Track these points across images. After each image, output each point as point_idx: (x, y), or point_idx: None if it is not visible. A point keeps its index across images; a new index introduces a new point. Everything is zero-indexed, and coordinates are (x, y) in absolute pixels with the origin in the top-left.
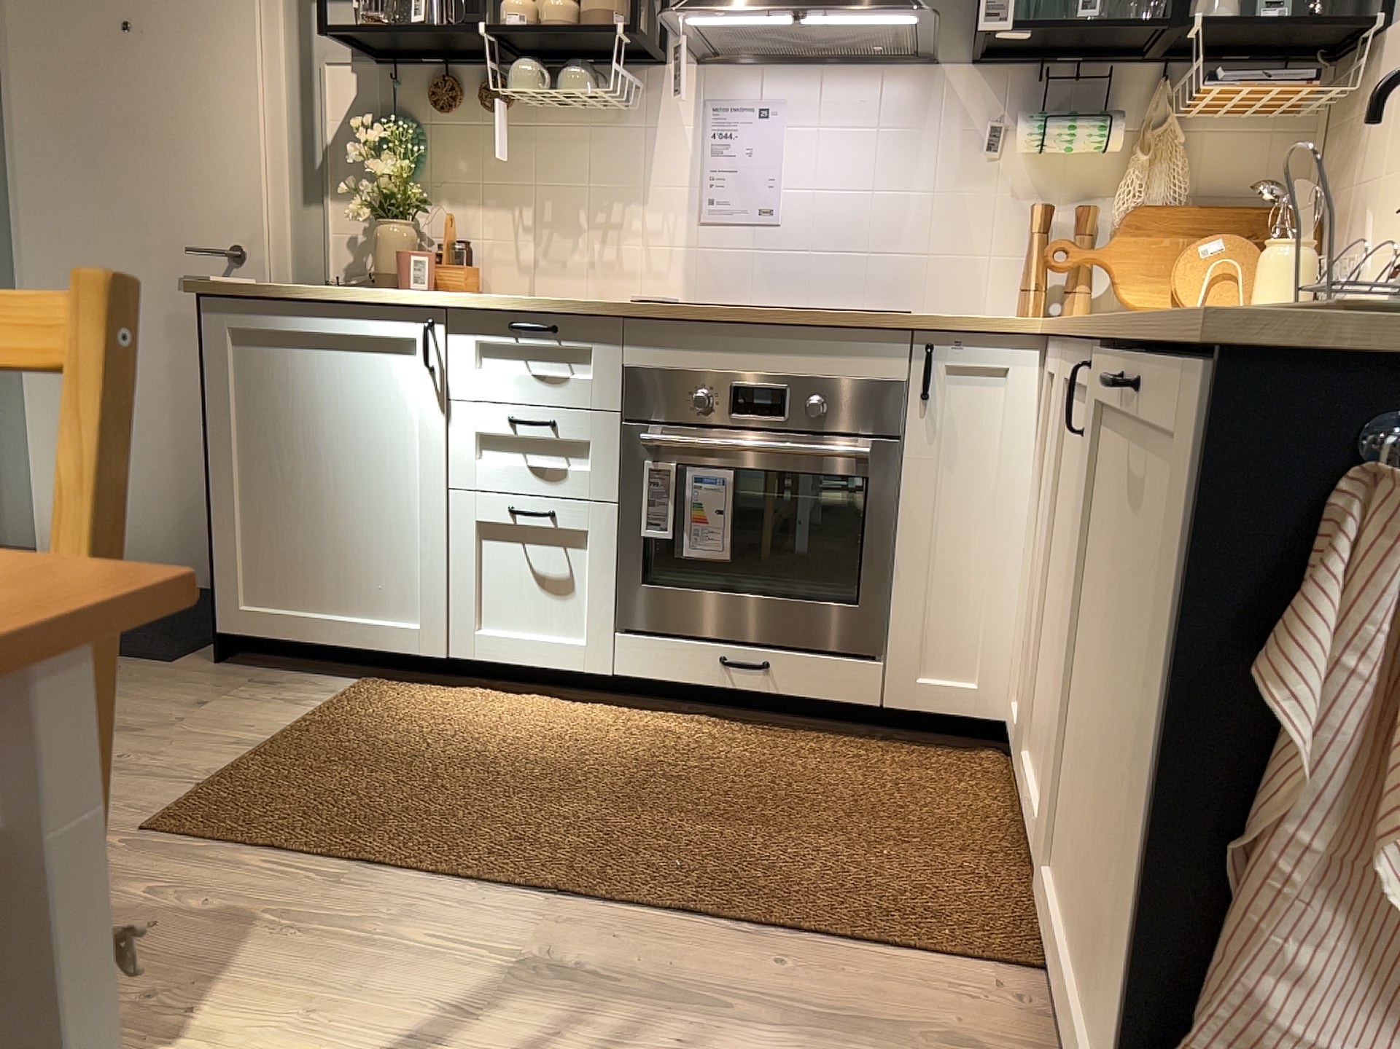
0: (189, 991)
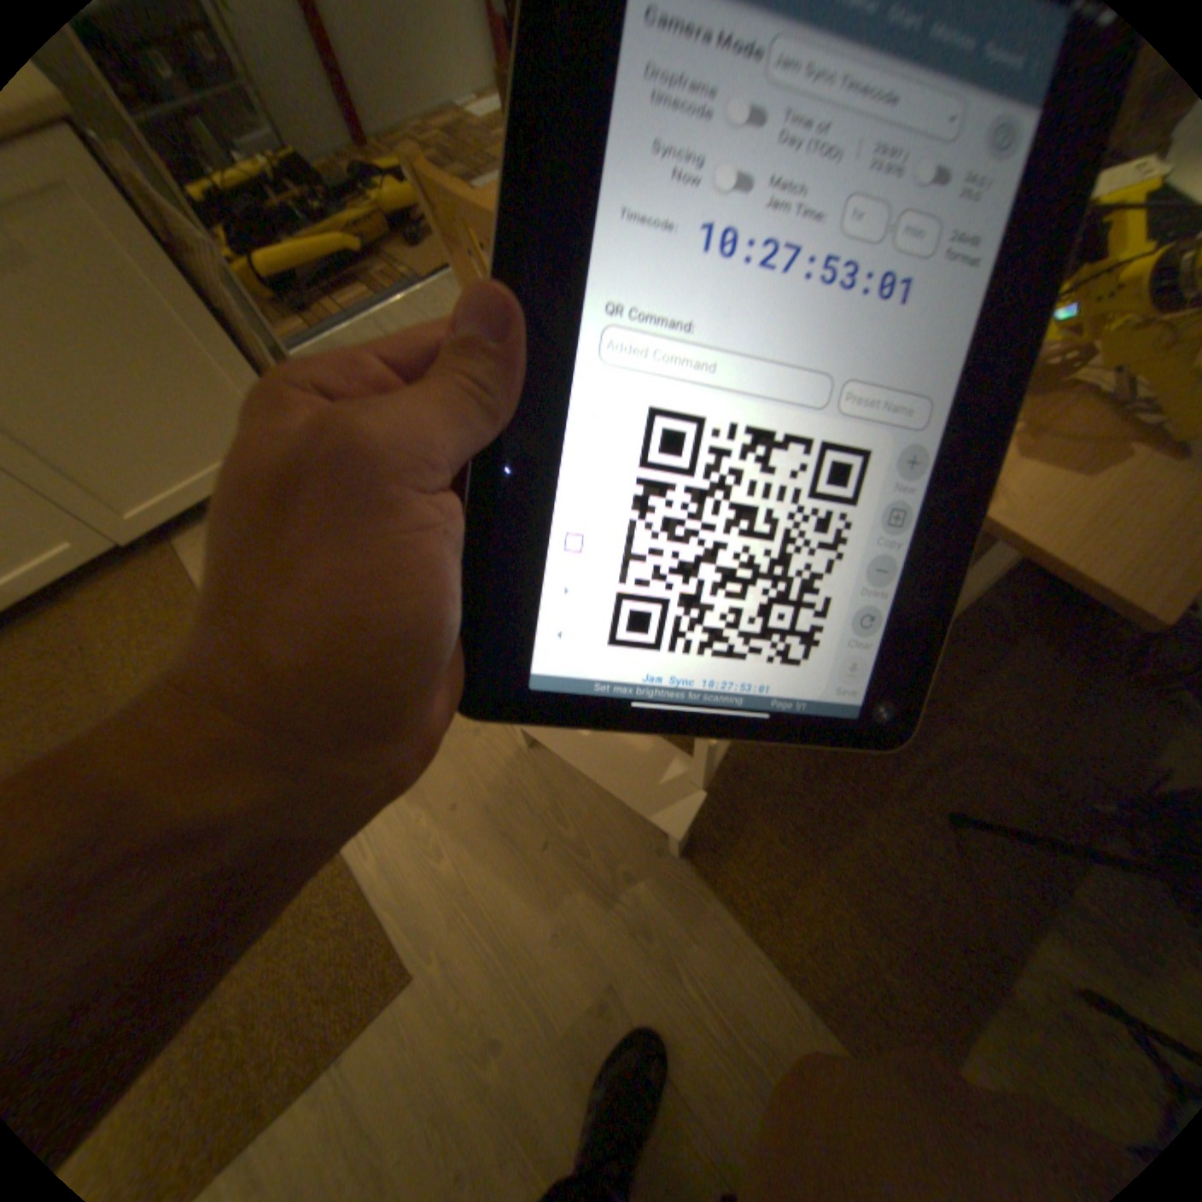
0: (463, 732)
